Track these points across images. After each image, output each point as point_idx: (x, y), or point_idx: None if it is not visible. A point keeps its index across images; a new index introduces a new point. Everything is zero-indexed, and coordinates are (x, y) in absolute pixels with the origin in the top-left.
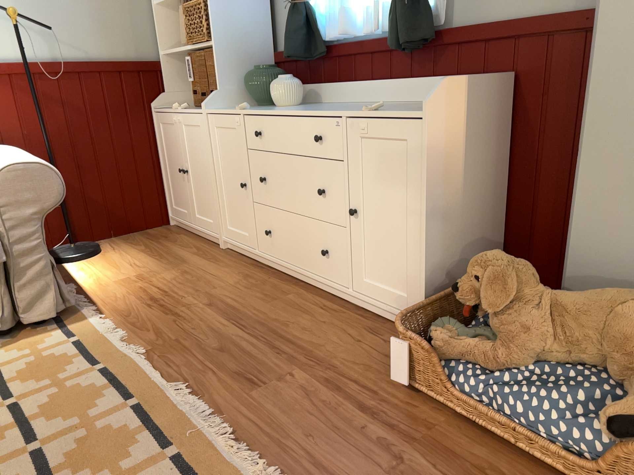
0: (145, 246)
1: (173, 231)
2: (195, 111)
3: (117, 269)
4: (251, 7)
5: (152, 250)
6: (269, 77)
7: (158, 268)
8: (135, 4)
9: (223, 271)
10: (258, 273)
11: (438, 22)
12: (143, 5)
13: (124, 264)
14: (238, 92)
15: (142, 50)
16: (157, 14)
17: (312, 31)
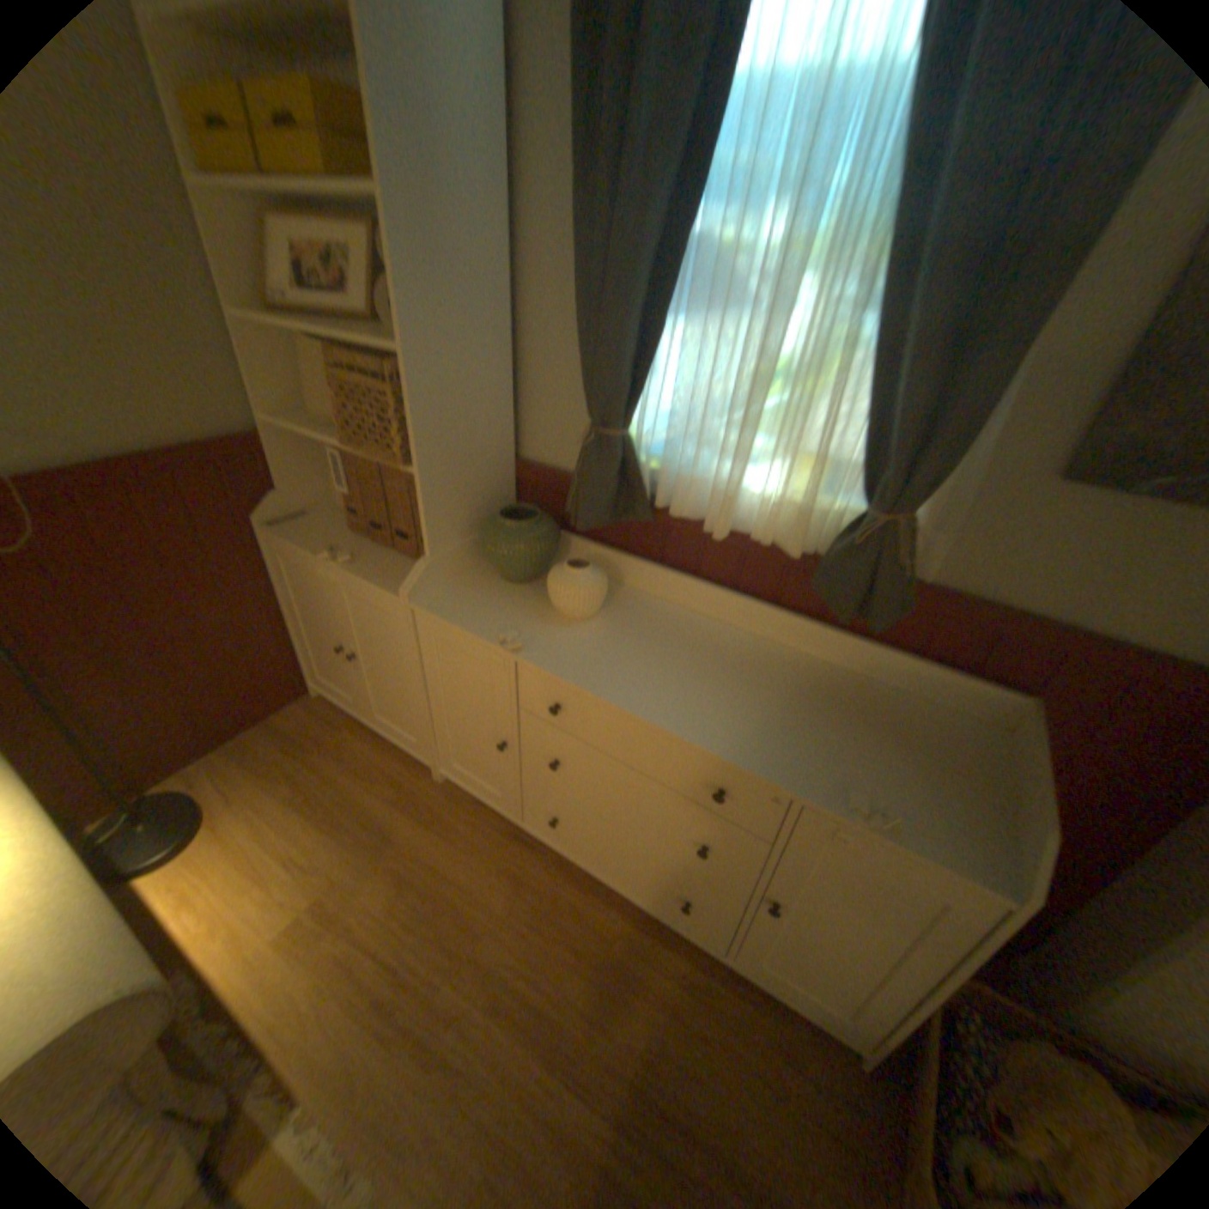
0: (288, 786)
1: (324, 721)
2: (376, 582)
3: (261, 891)
4: (486, 387)
5: (308, 800)
6: (539, 549)
7: (344, 874)
8: (179, 312)
9: (471, 869)
10: (532, 867)
11: (921, 571)
12: (201, 311)
13: (267, 867)
14: (464, 550)
15: (212, 412)
16: (239, 333)
17: (626, 474)
